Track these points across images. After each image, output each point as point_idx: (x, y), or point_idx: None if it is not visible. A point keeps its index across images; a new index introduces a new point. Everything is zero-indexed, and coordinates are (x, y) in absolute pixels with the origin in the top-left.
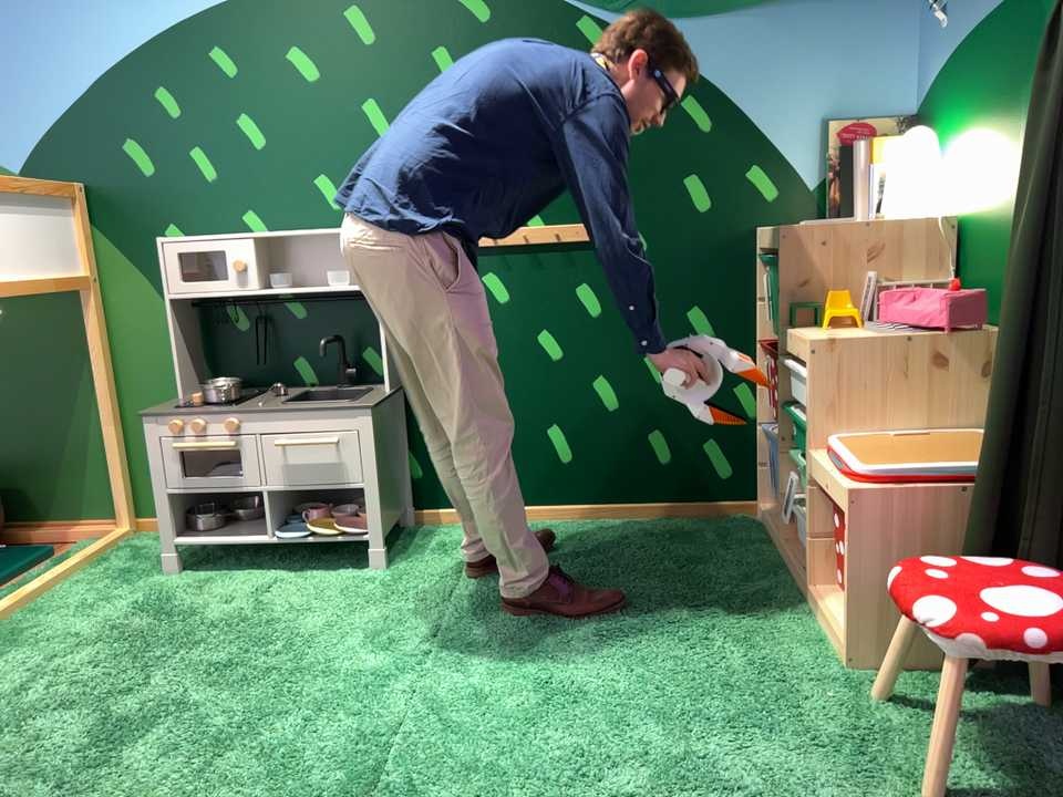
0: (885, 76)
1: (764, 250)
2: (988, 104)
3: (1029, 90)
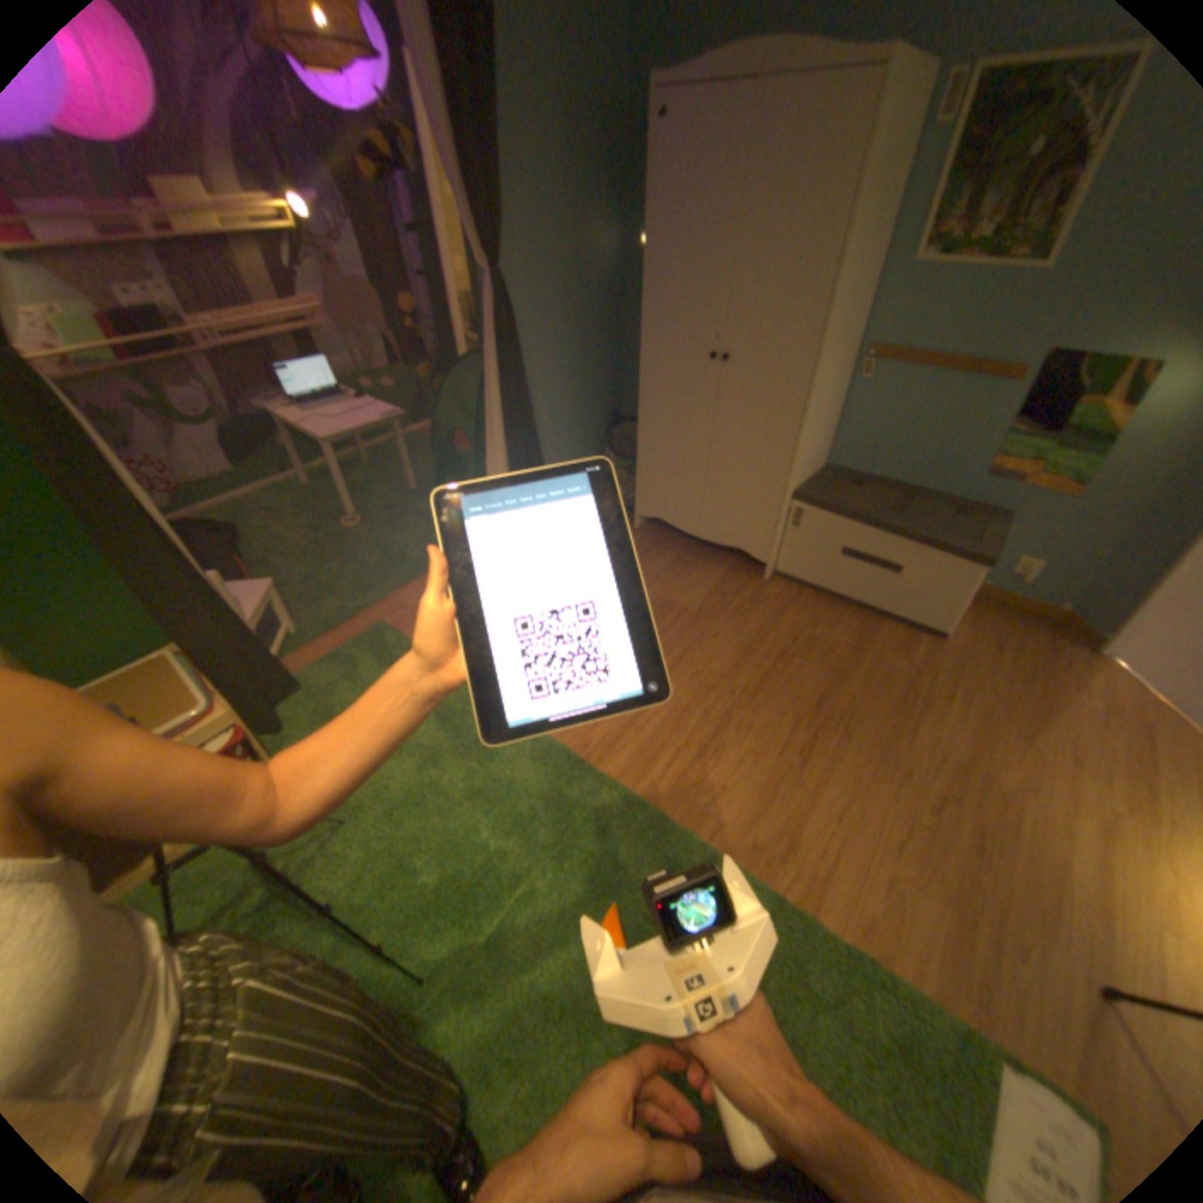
0: None
1: None
2: None
3: None
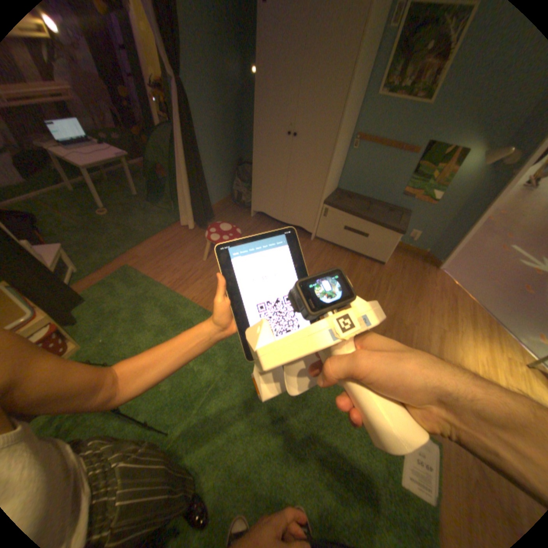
0: None
1: None
2: None
3: None
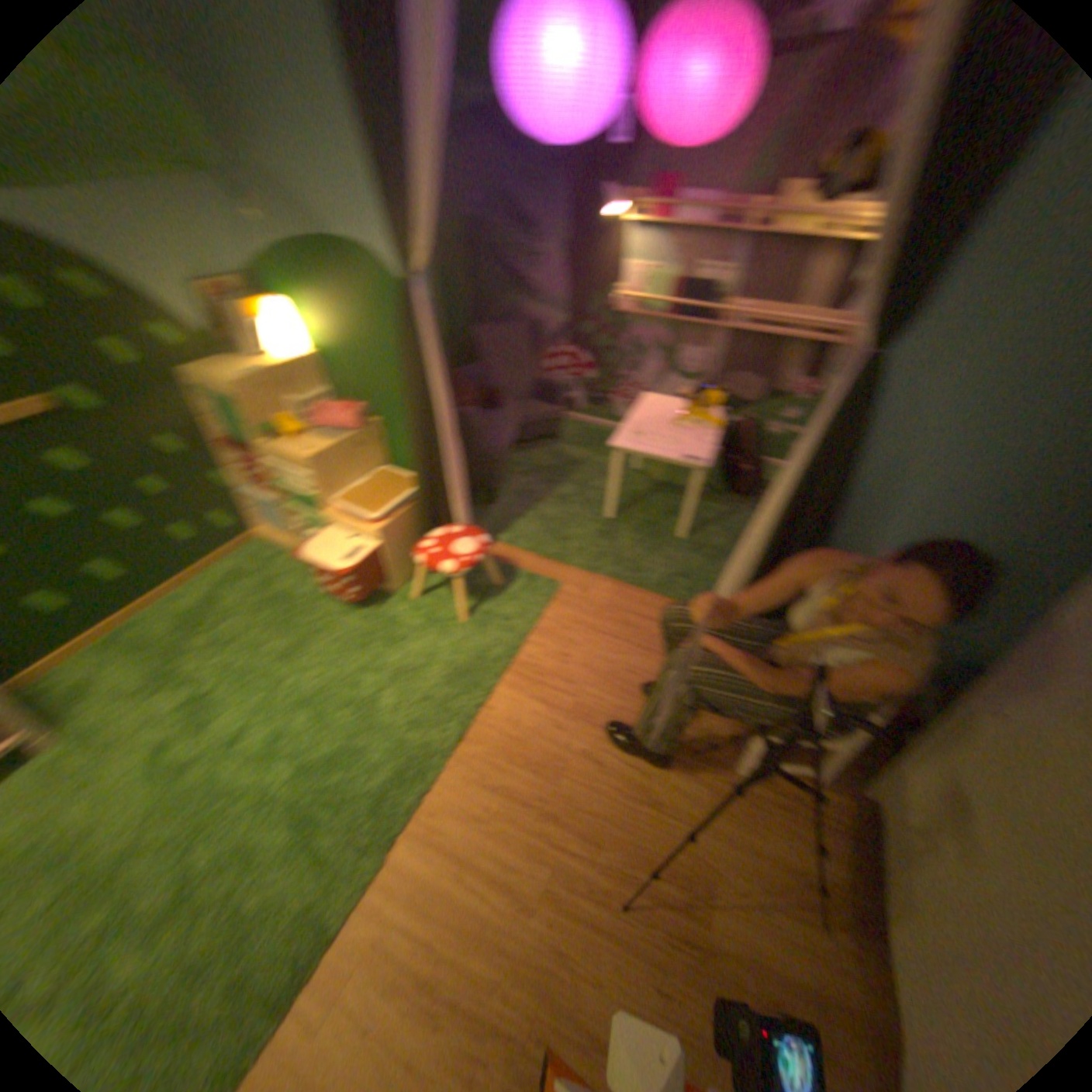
0: (210, 245)
1: (186, 385)
2: (315, 295)
3: (348, 300)
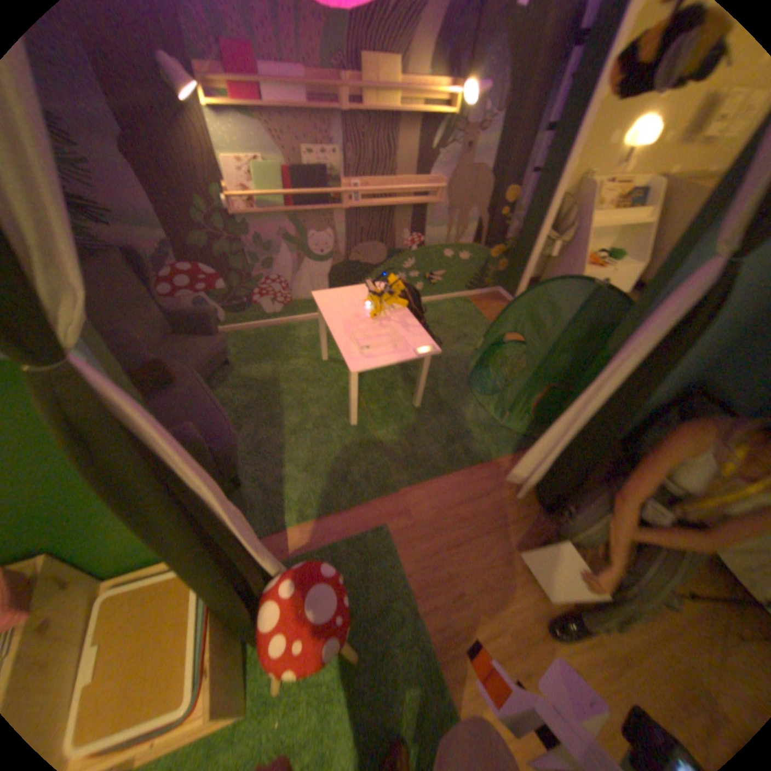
0: None
1: None
2: None
3: None
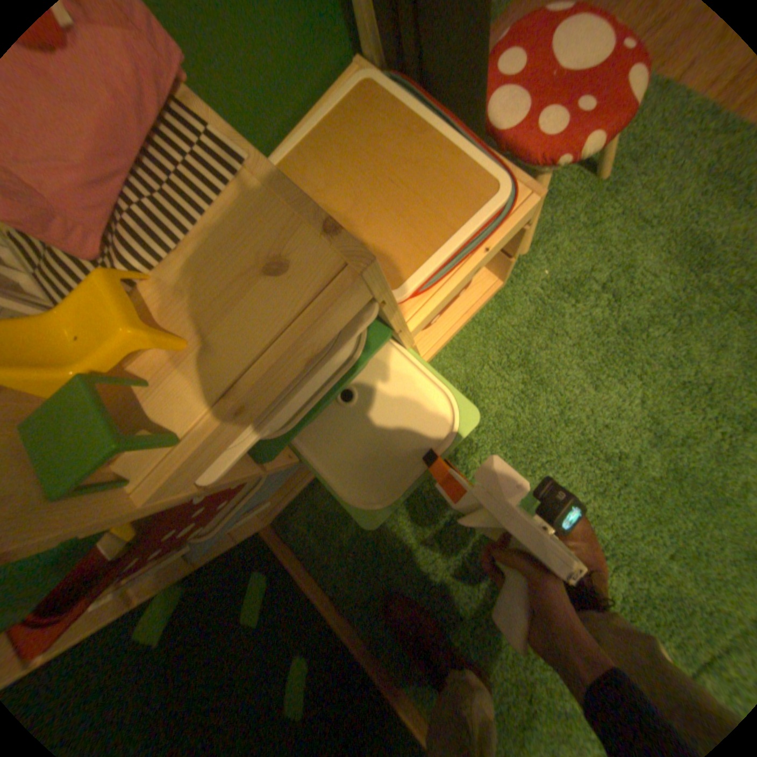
0: None
1: None
2: None
3: None
